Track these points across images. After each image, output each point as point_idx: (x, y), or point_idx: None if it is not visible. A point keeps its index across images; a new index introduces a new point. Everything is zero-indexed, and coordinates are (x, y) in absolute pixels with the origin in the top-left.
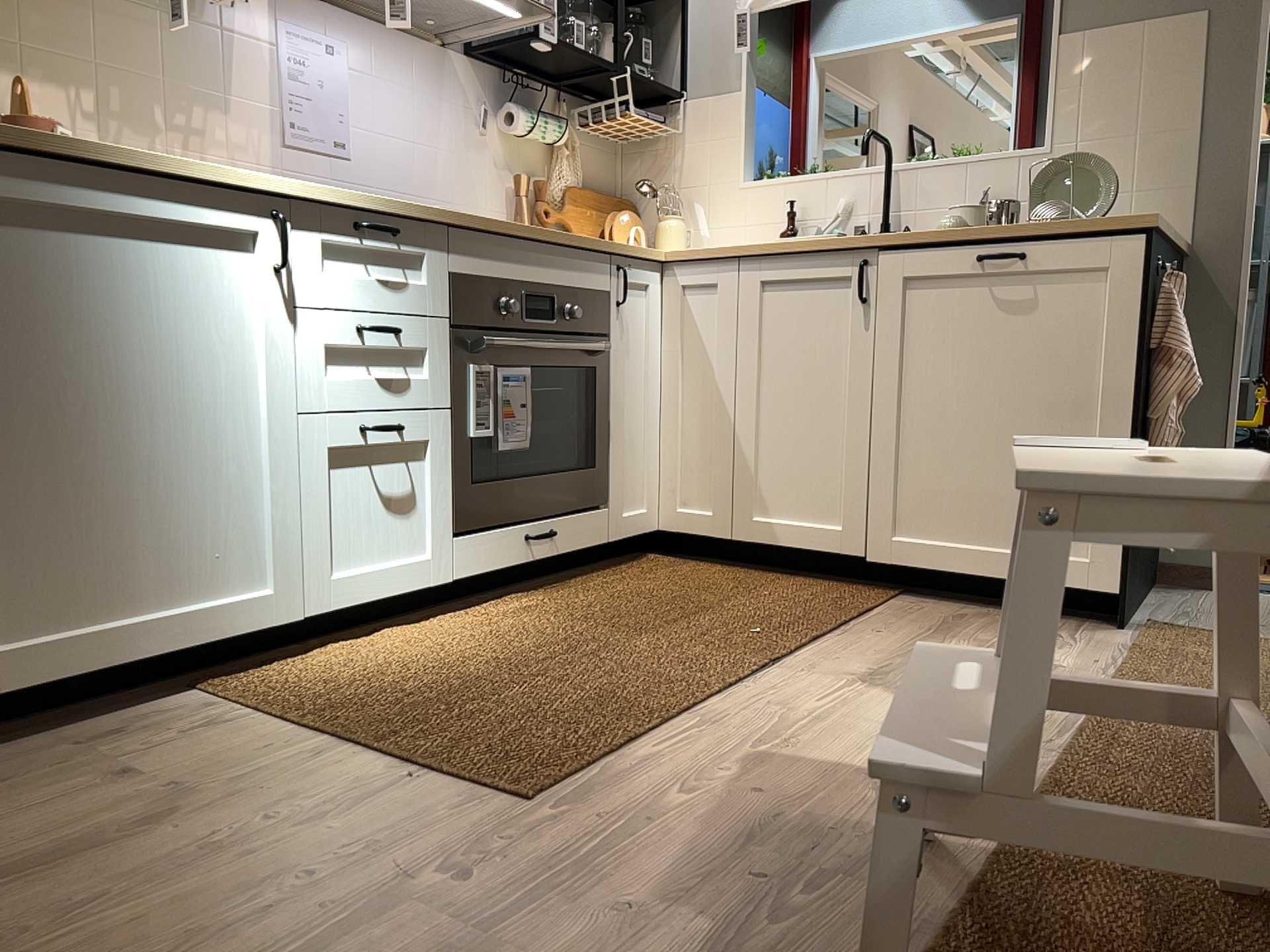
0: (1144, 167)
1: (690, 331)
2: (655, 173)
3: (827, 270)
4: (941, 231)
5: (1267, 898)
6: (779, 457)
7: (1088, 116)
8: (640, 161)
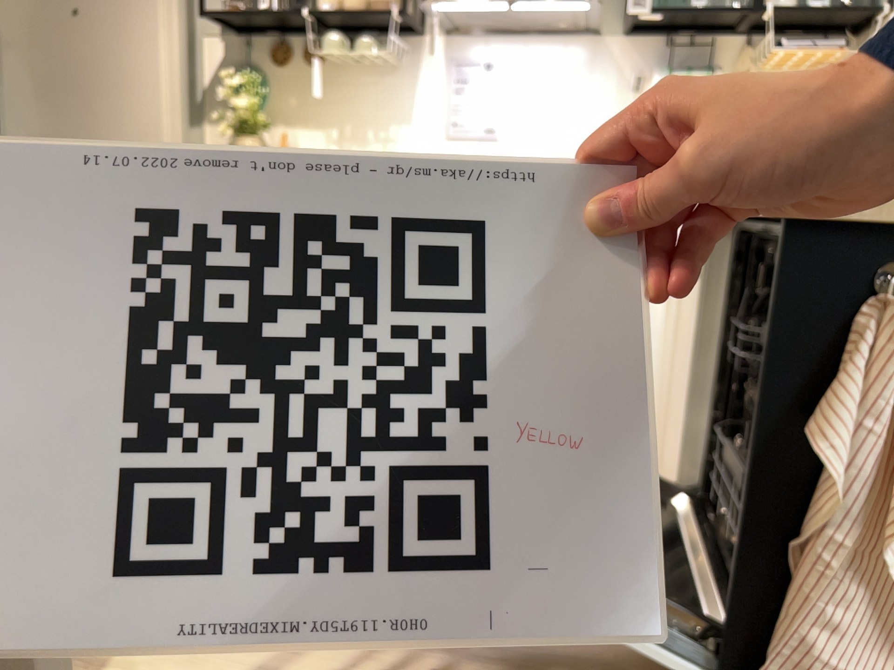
0: None
1: None
2: None
3: None
4: None
5: None
6: (674, 433)
7: None
8: None
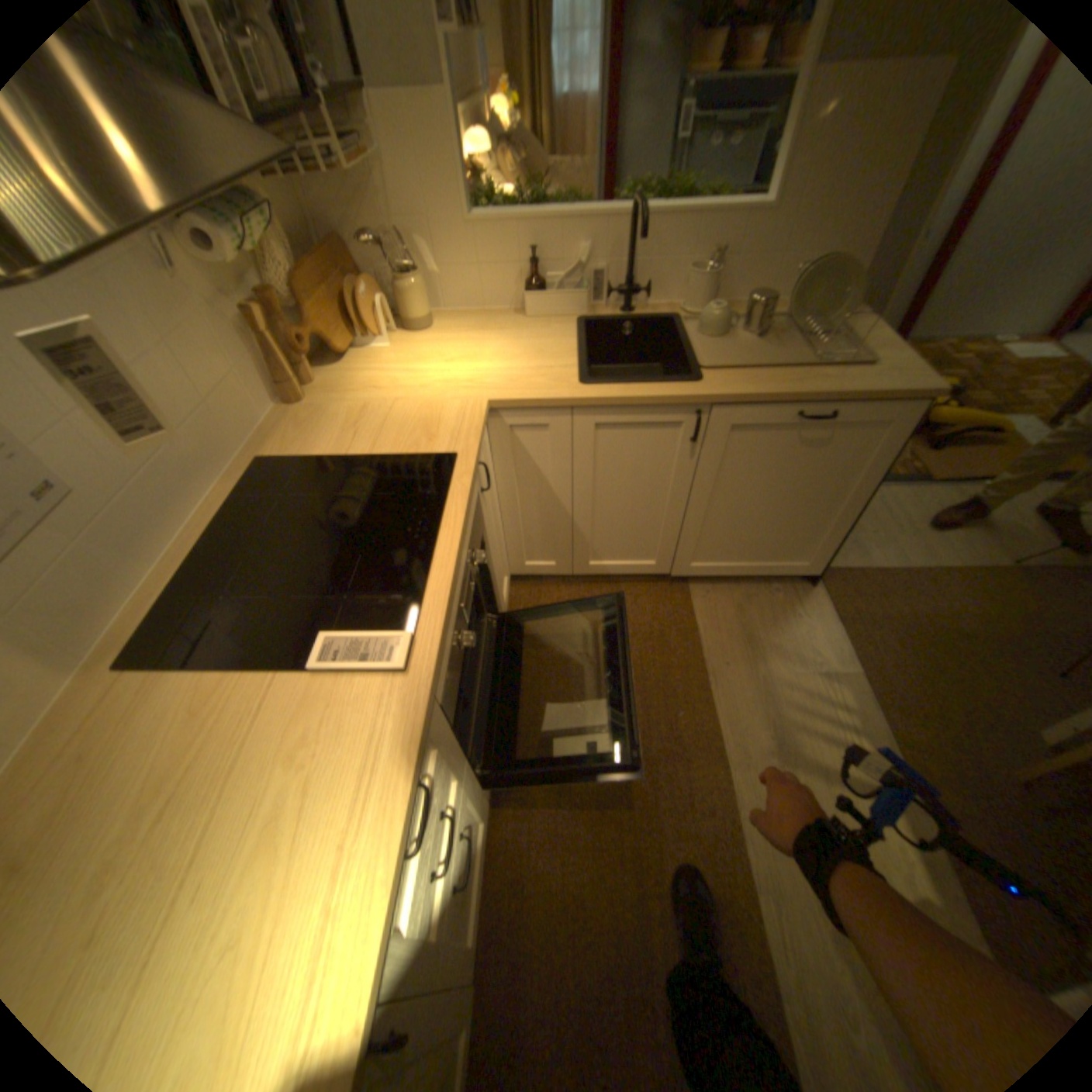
0: (849, 225)
1: (520, 458)
2: (348, 192)
3: (661, 416)
4: (768, 383)
5: None
6: (606, 531)
7: (821, 168)
8: (321, 174)
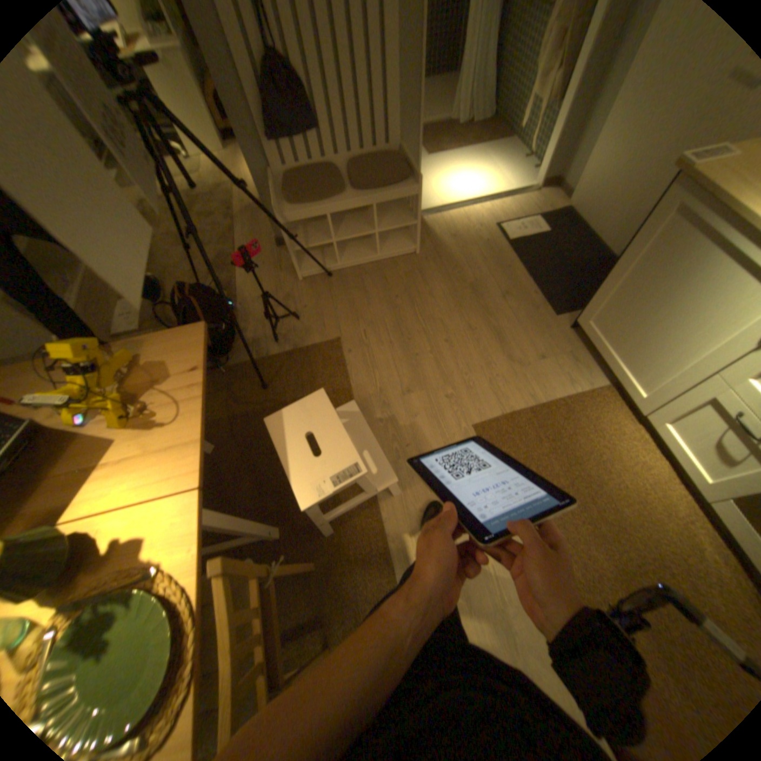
0: None
1: None
2: None
3: None
4: None
5: (324, 538)
6: None
7: None
8: None
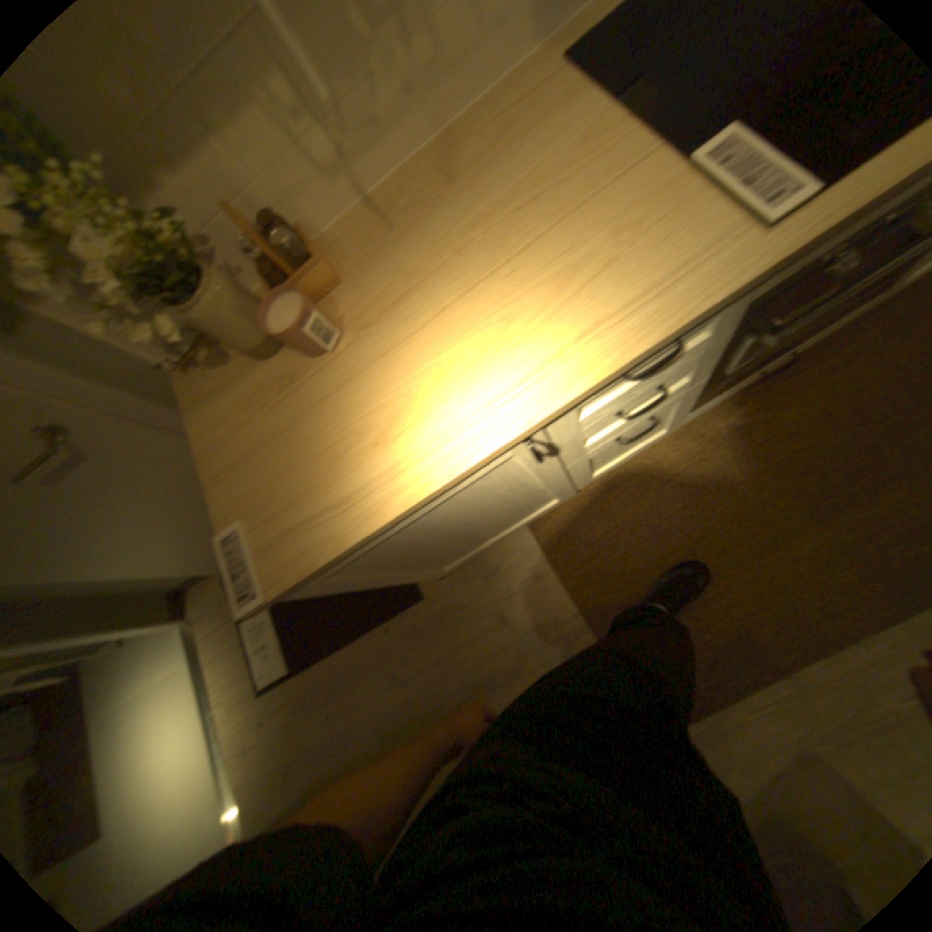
0: None
1: None
2: None
3: None
4: None
5: None
6: None
7: None
8: None
